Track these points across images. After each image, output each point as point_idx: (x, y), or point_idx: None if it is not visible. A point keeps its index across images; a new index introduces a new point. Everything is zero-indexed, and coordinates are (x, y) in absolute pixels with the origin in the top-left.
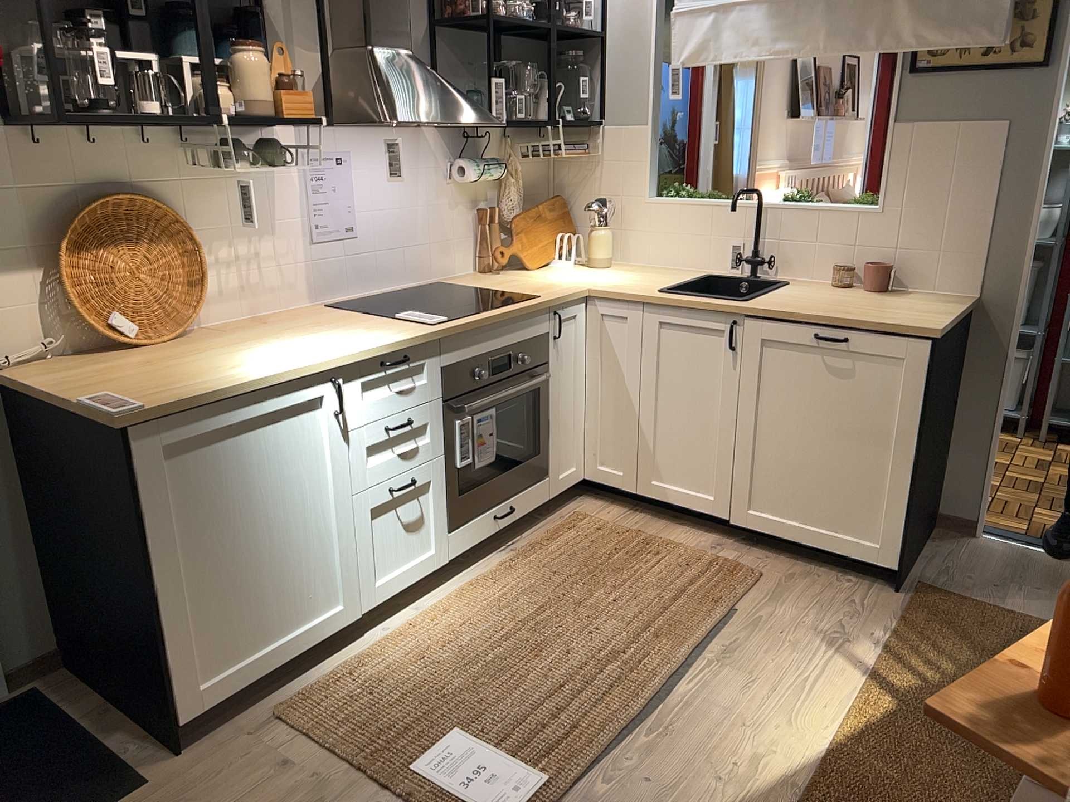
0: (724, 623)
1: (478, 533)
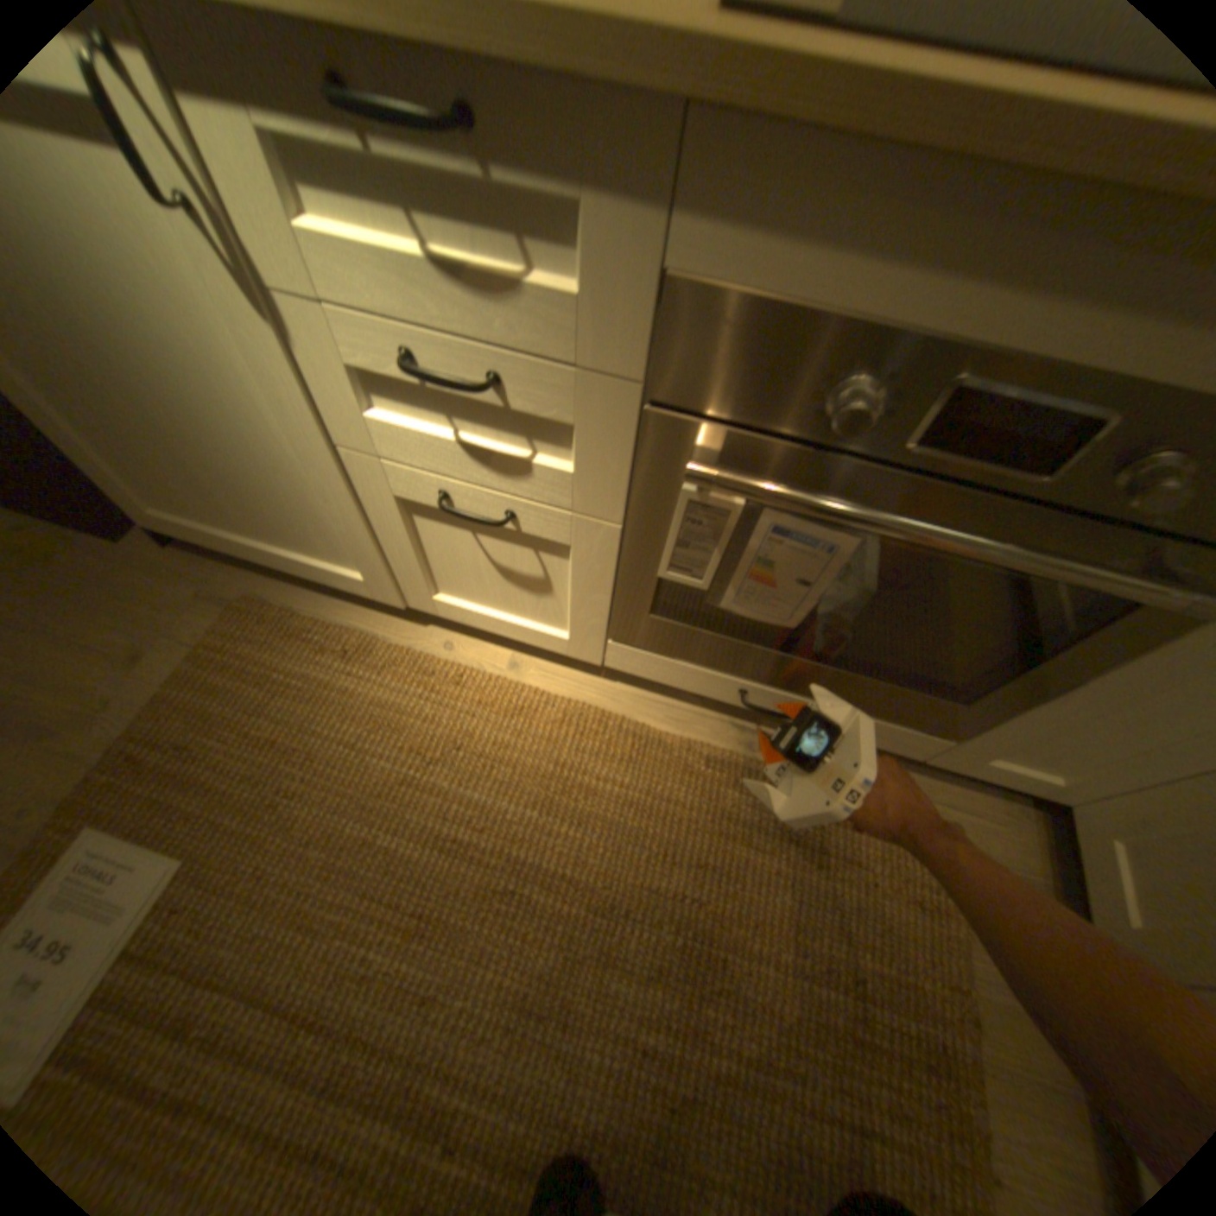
0: None
1: (685, 677)
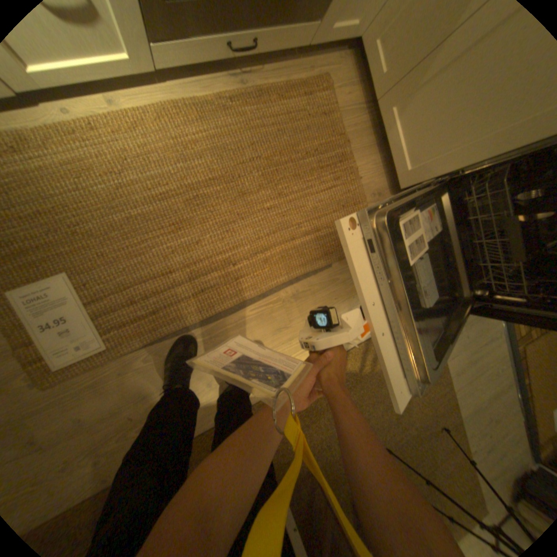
0: (312, 273)
1: (199, 53)
